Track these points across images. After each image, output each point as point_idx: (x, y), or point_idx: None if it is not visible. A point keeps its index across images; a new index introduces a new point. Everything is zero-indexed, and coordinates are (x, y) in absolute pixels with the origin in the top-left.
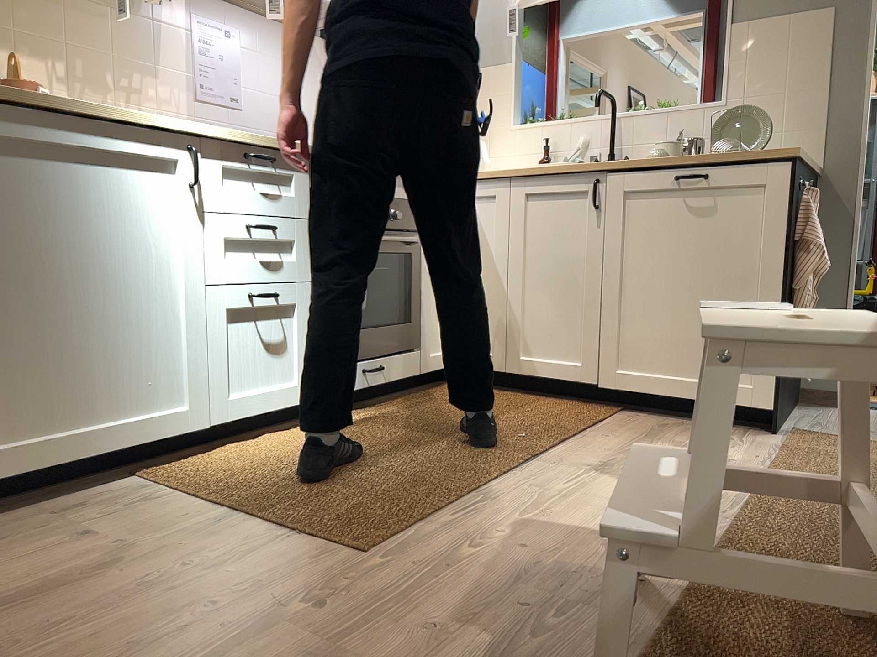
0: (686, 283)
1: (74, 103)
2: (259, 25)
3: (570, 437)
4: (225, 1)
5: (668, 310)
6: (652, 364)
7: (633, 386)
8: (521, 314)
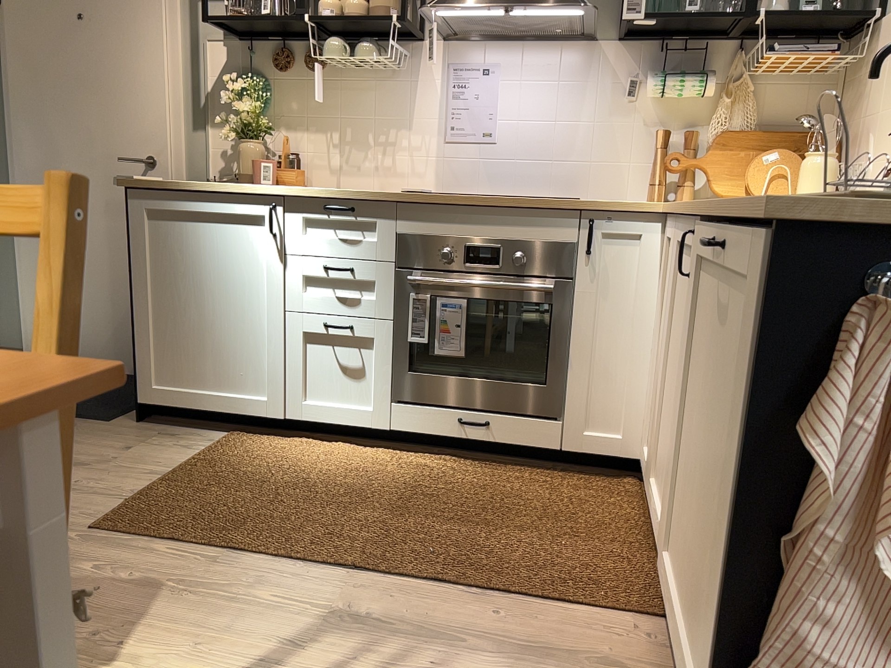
0: (703, 451)
1: (197, 185)
2: (522, 53)
3: (446, 583)
4: (483, 41)
5: (692, 489)
6: (678, 570)
7: (665, 591)
8: (657, 419)
